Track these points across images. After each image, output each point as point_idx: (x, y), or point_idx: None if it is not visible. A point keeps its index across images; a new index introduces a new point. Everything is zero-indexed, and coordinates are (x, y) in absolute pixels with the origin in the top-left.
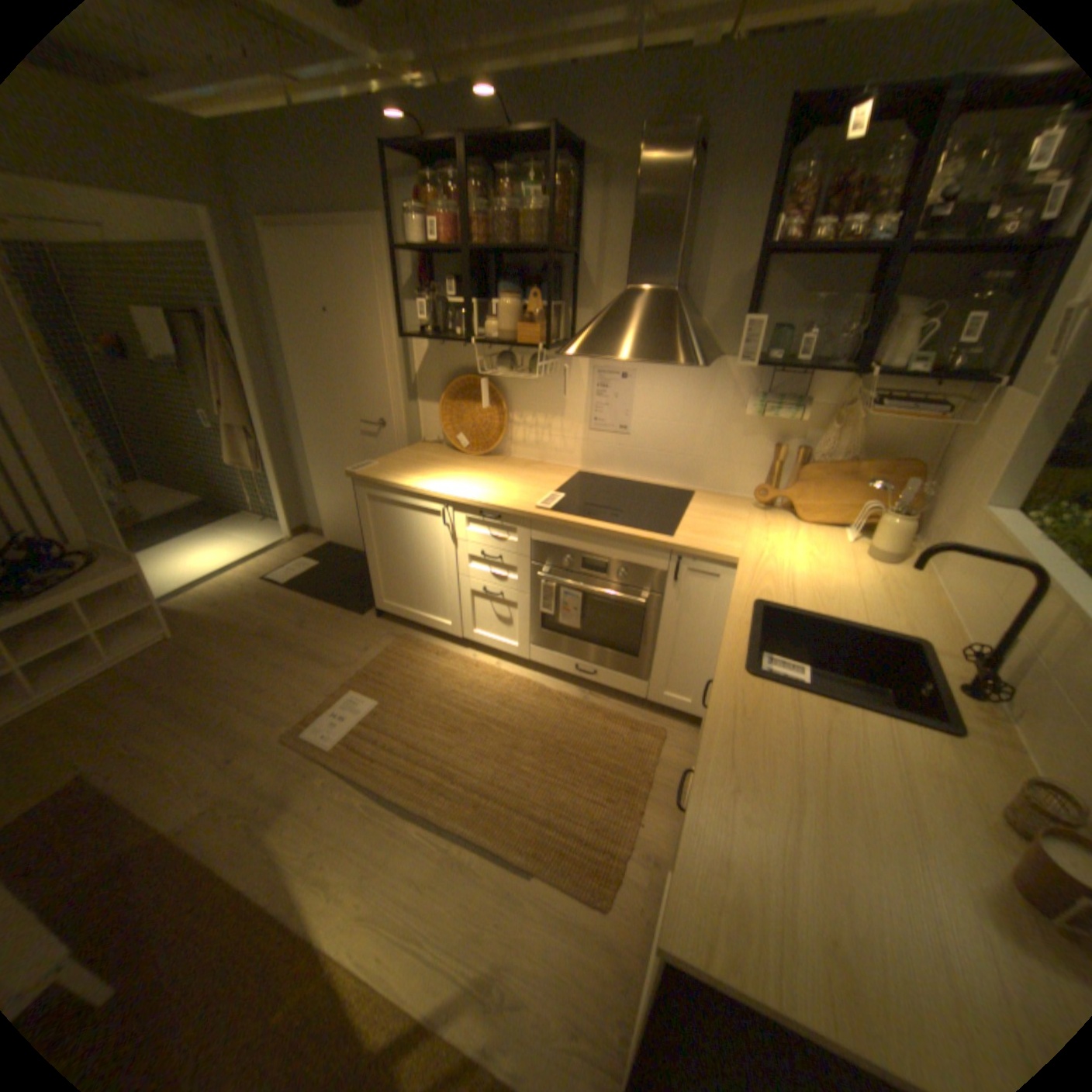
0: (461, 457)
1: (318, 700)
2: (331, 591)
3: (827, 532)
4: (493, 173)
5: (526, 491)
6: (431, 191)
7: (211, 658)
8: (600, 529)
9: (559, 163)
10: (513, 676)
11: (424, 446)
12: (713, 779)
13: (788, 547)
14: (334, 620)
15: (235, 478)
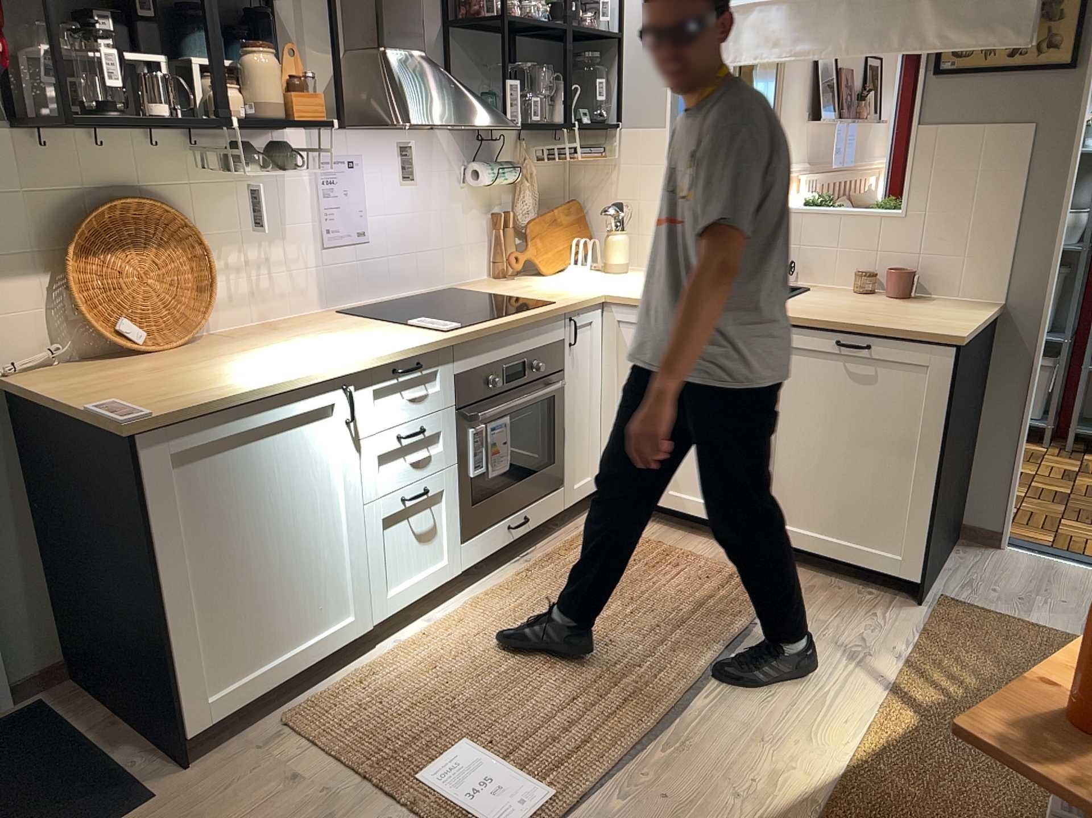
0: (168, 356)
1: None
2: None
3: (567, 274)
4: None
5: (381, 333)
6: None
7: None
8: (520, 318)
9: None
10: (469, 607)
11: (43, 376)
12: (861, 321)
13: (589, 283)
14: None
15: None
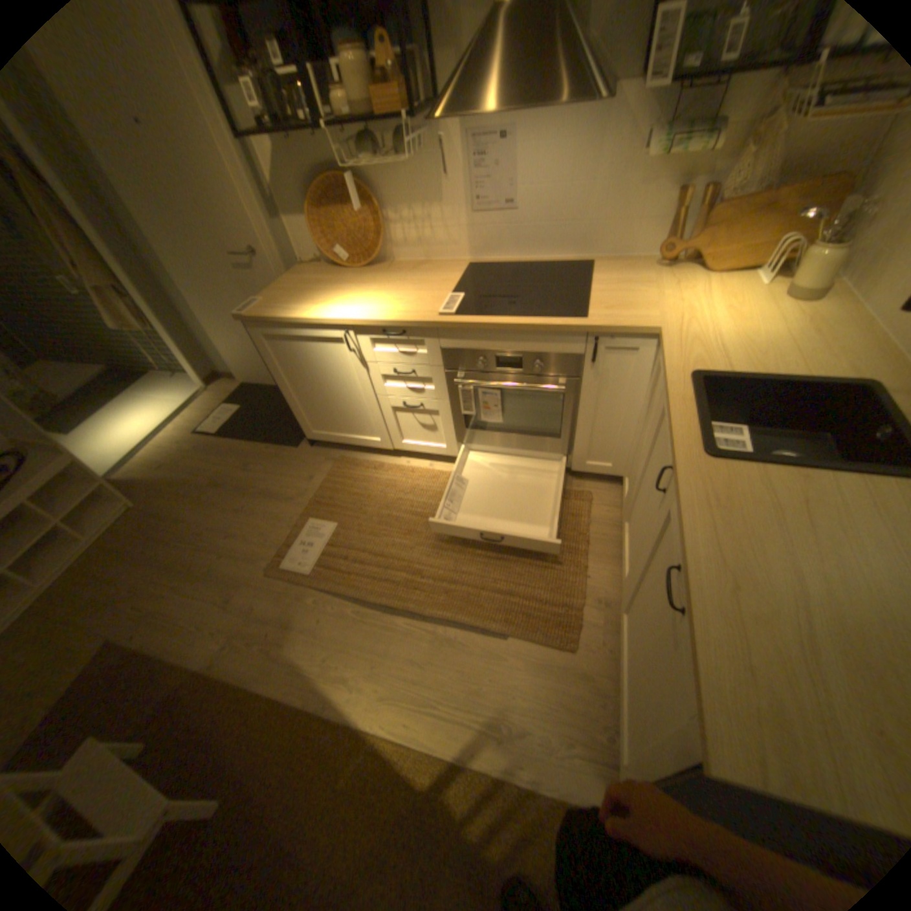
0: (345, 272)
1: (284, 531)
2: (261, 430)
3: (739, 278)
4: None
5: (423, 297)
6: None
7: (177, 515)
8: (511, 324)
9: None
10: (447, 474)
11: (303, 268)
12: (708, 579)
13: (706, 303)
14: (273, 457)
15: (129, 339)
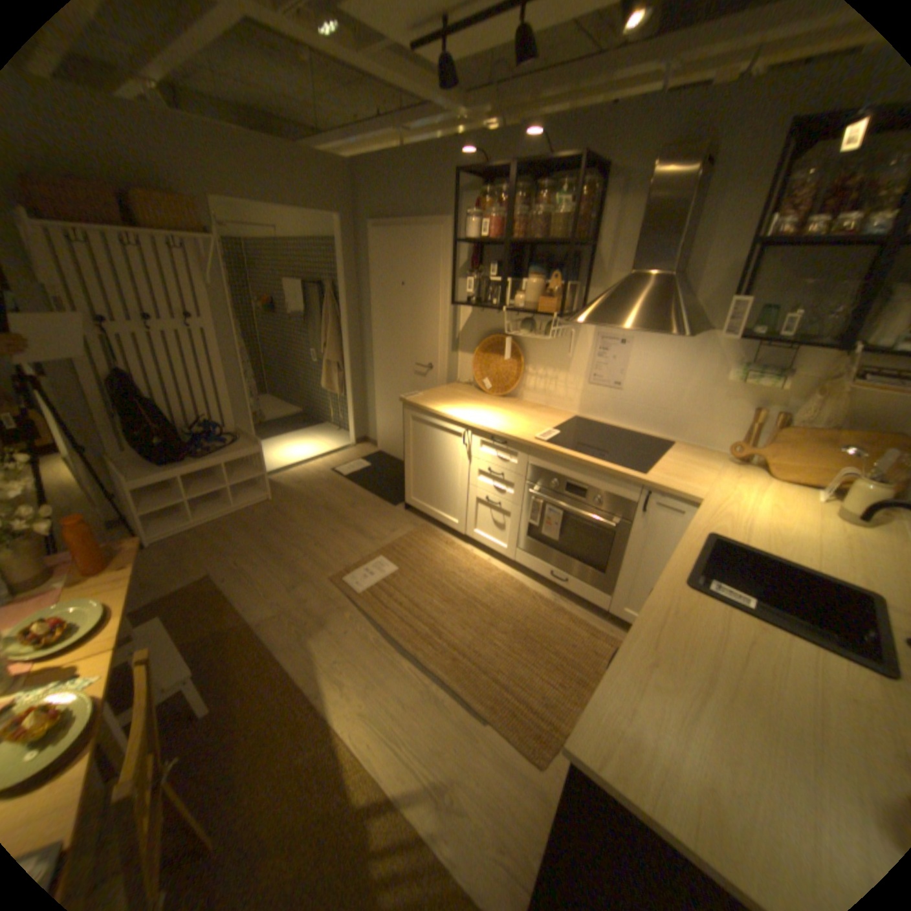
0: (484, 396)
1: (356, 558)
2: (377, 485)
3: (800, 492)
4: (537, 186)
5: (530, 426)
6: (490, 200)
7: (294, 517)
8: (585, 460)
9: (588, 178)
10: (499, 571)
11: (458, 385)
12: (637, 653)
13: (756, 498)
14: (375, 506)
15: (327, 397)
